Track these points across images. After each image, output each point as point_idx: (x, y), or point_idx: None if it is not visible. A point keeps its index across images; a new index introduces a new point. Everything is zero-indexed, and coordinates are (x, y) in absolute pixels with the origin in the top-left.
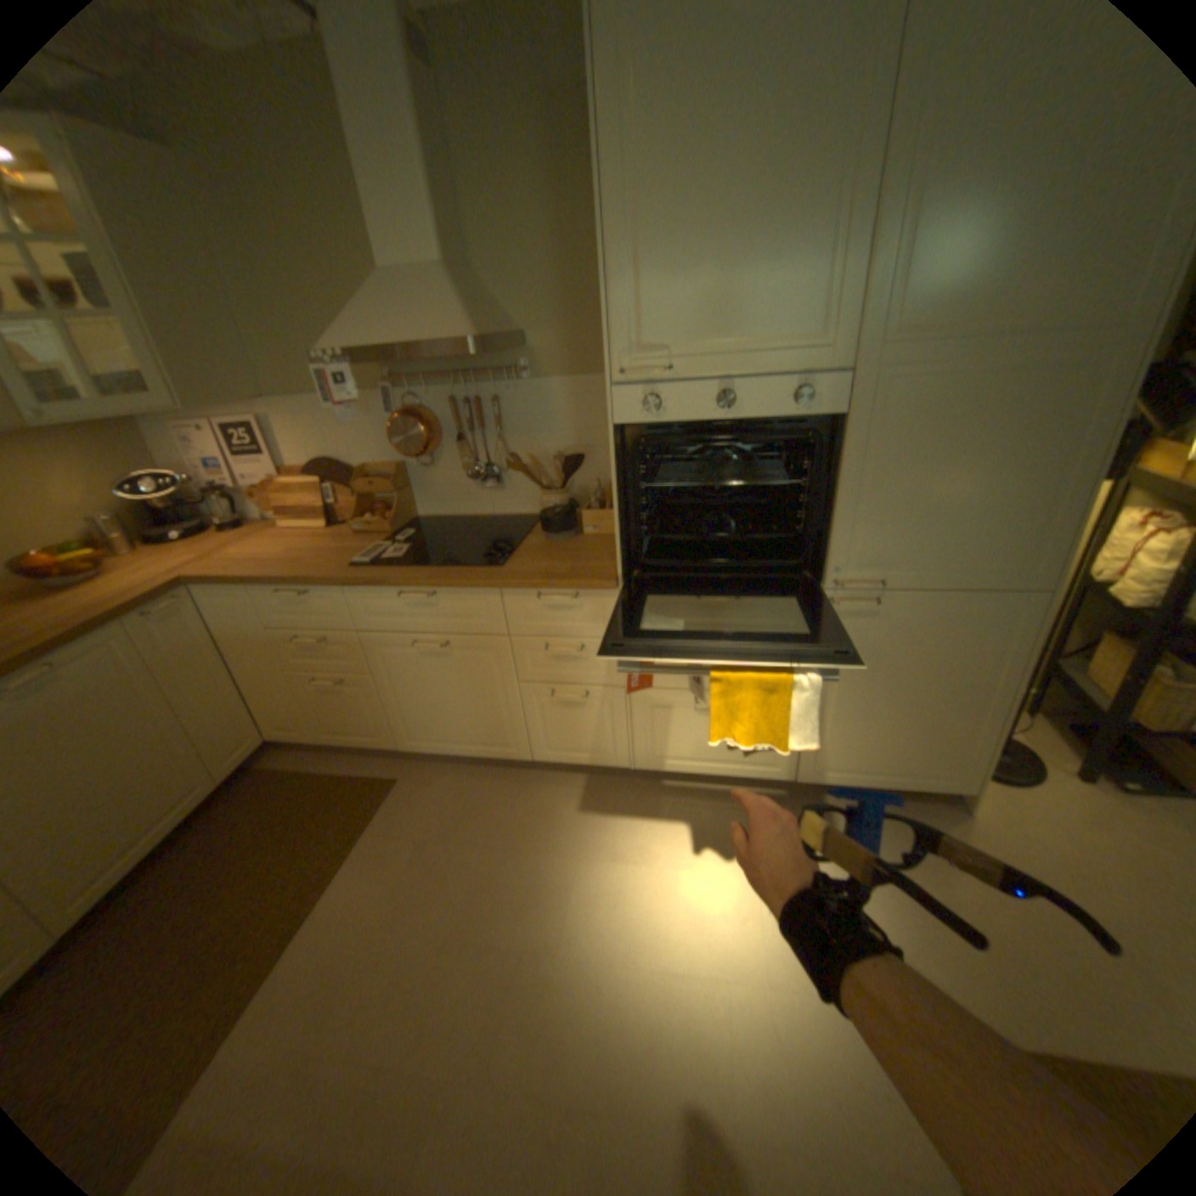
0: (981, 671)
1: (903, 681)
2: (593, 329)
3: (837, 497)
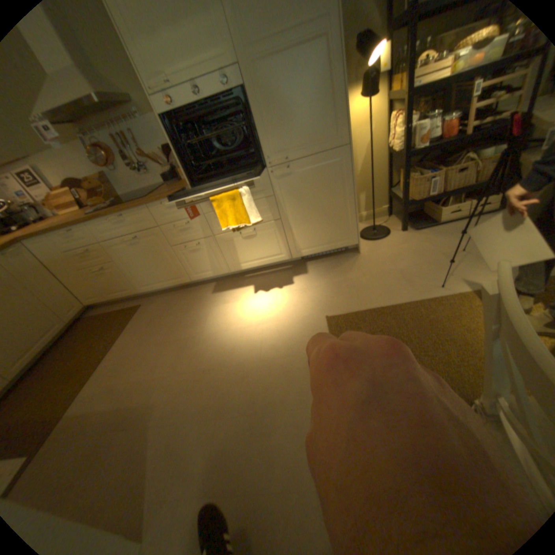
0: (338, 186)
1: (312, 200)
2: None
3: (255, 122)
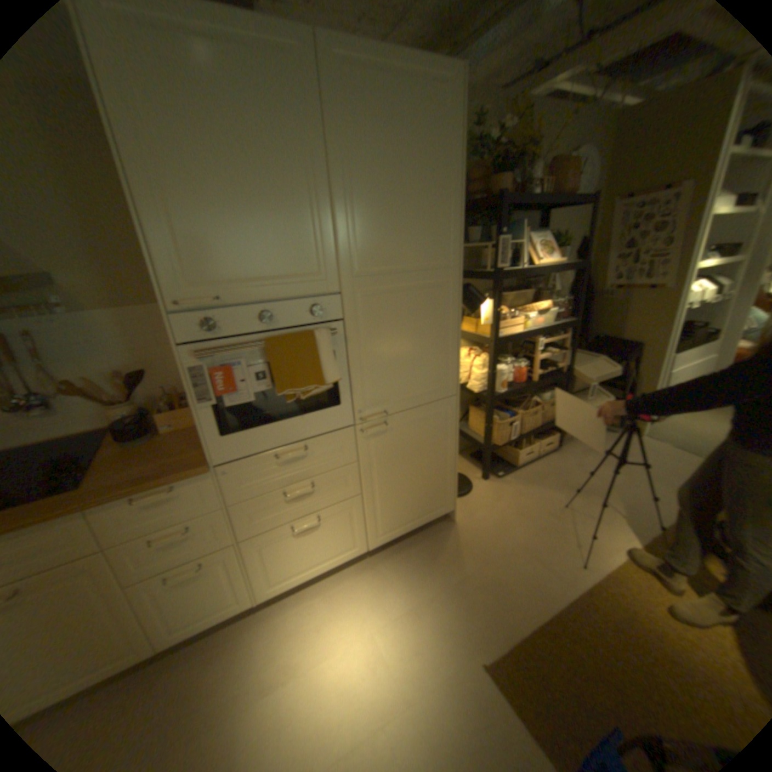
0: (440, 444)
1: (408, 464)
2: (129, 270)
3: (350, 368)
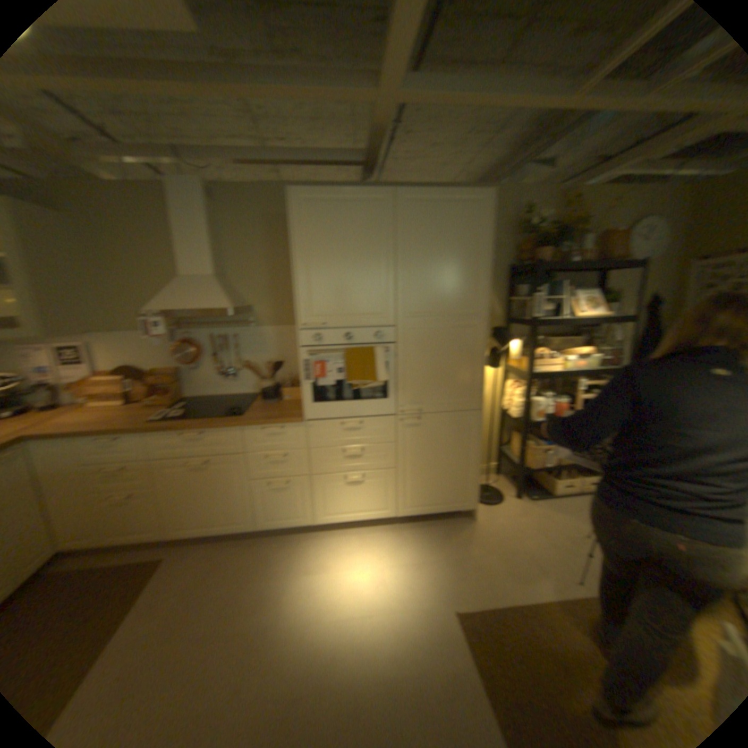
0: (464, 447)
1: (436, 455)
2: (289, 306)
3: (397, 375)
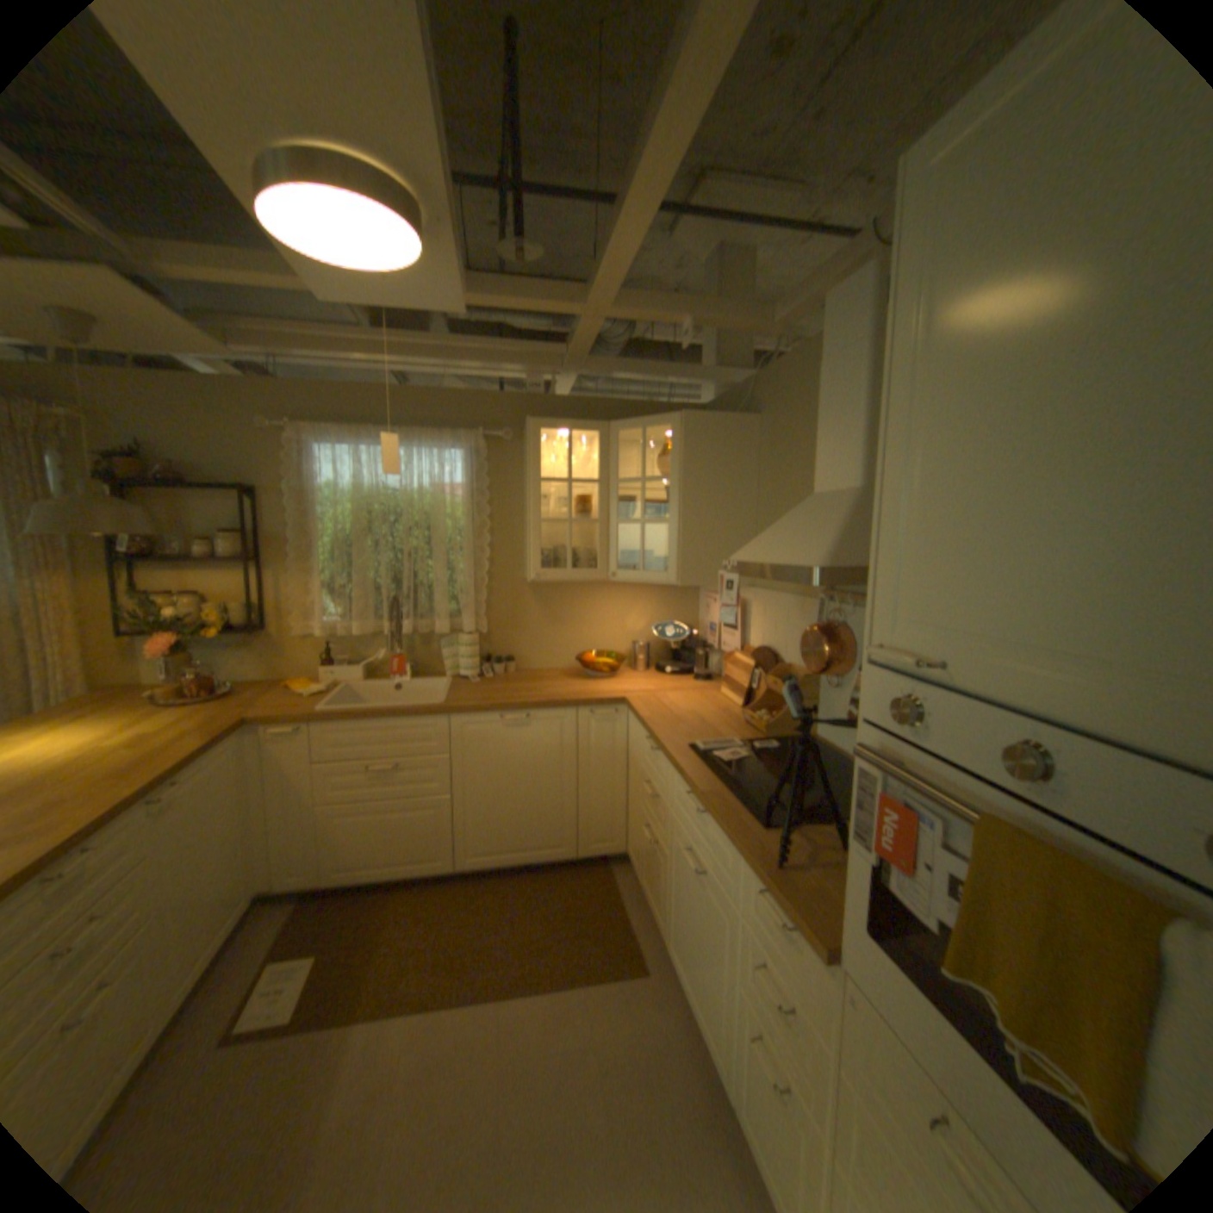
0: None
1: None
2: None
3: None
